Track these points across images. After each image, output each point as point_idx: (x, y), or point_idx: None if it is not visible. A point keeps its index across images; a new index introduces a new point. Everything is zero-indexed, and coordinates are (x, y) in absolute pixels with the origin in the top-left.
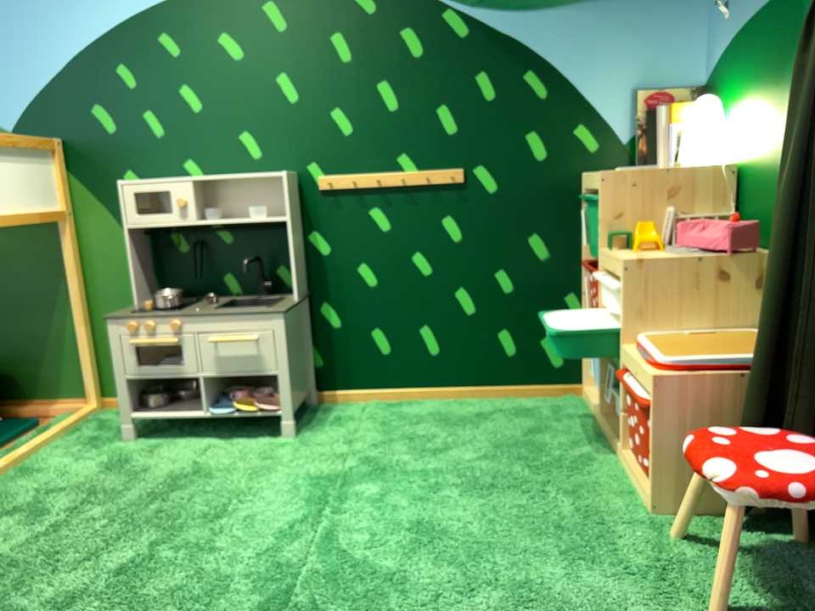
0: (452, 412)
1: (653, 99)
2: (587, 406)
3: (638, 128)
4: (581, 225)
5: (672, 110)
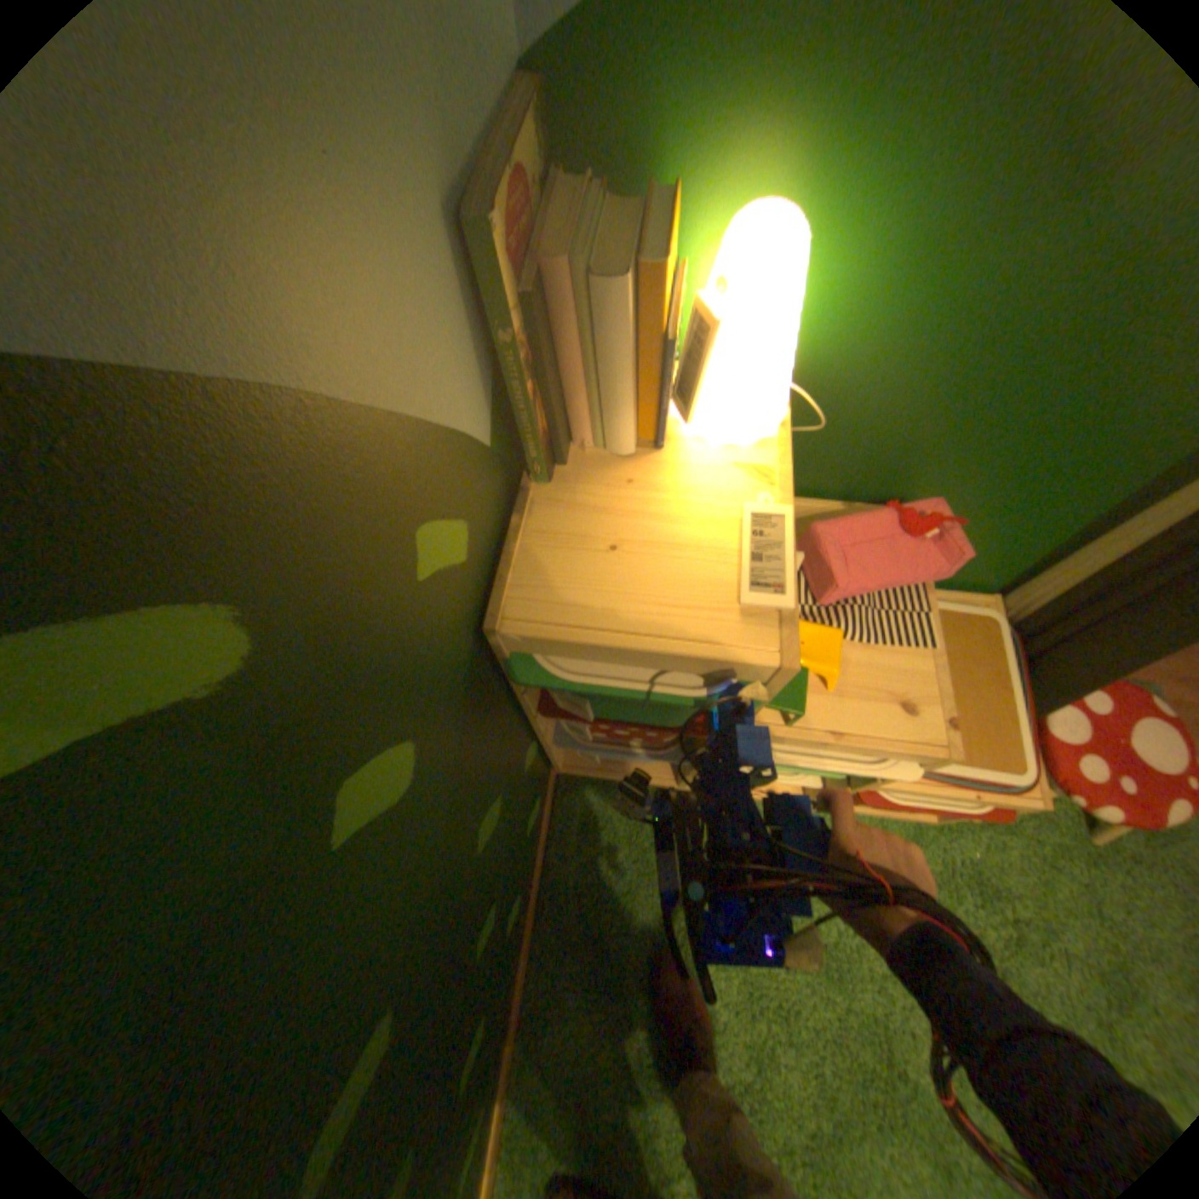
0: (582, 1046)
1: (523, 221)
2: (605, 779)
3: (532, 367)
4: (516, 686)
5: (665, 276)
